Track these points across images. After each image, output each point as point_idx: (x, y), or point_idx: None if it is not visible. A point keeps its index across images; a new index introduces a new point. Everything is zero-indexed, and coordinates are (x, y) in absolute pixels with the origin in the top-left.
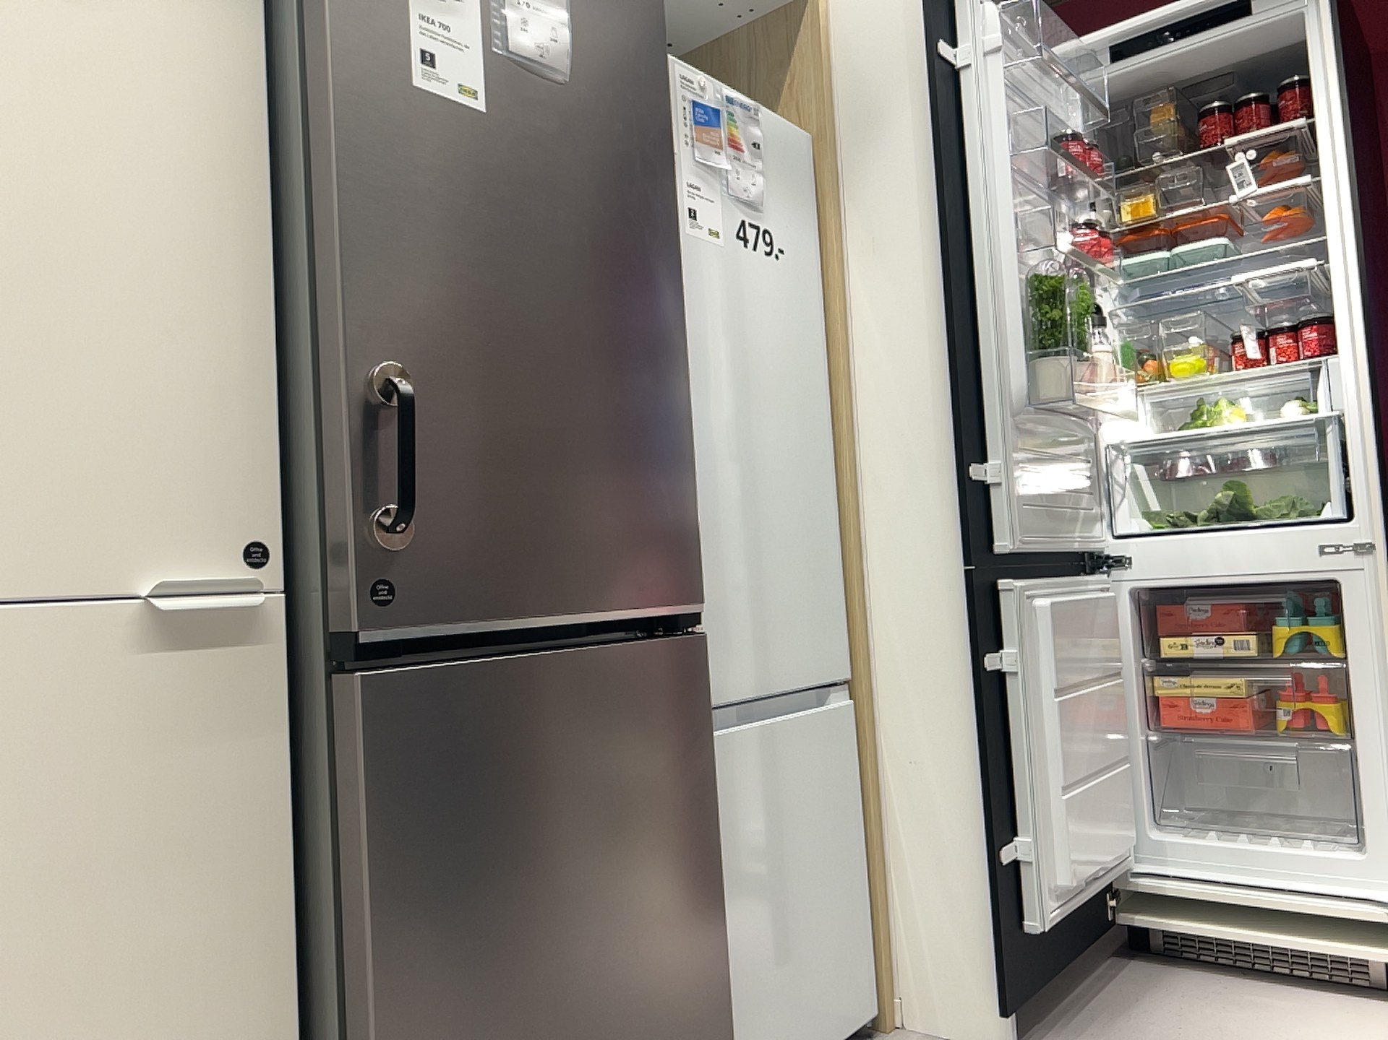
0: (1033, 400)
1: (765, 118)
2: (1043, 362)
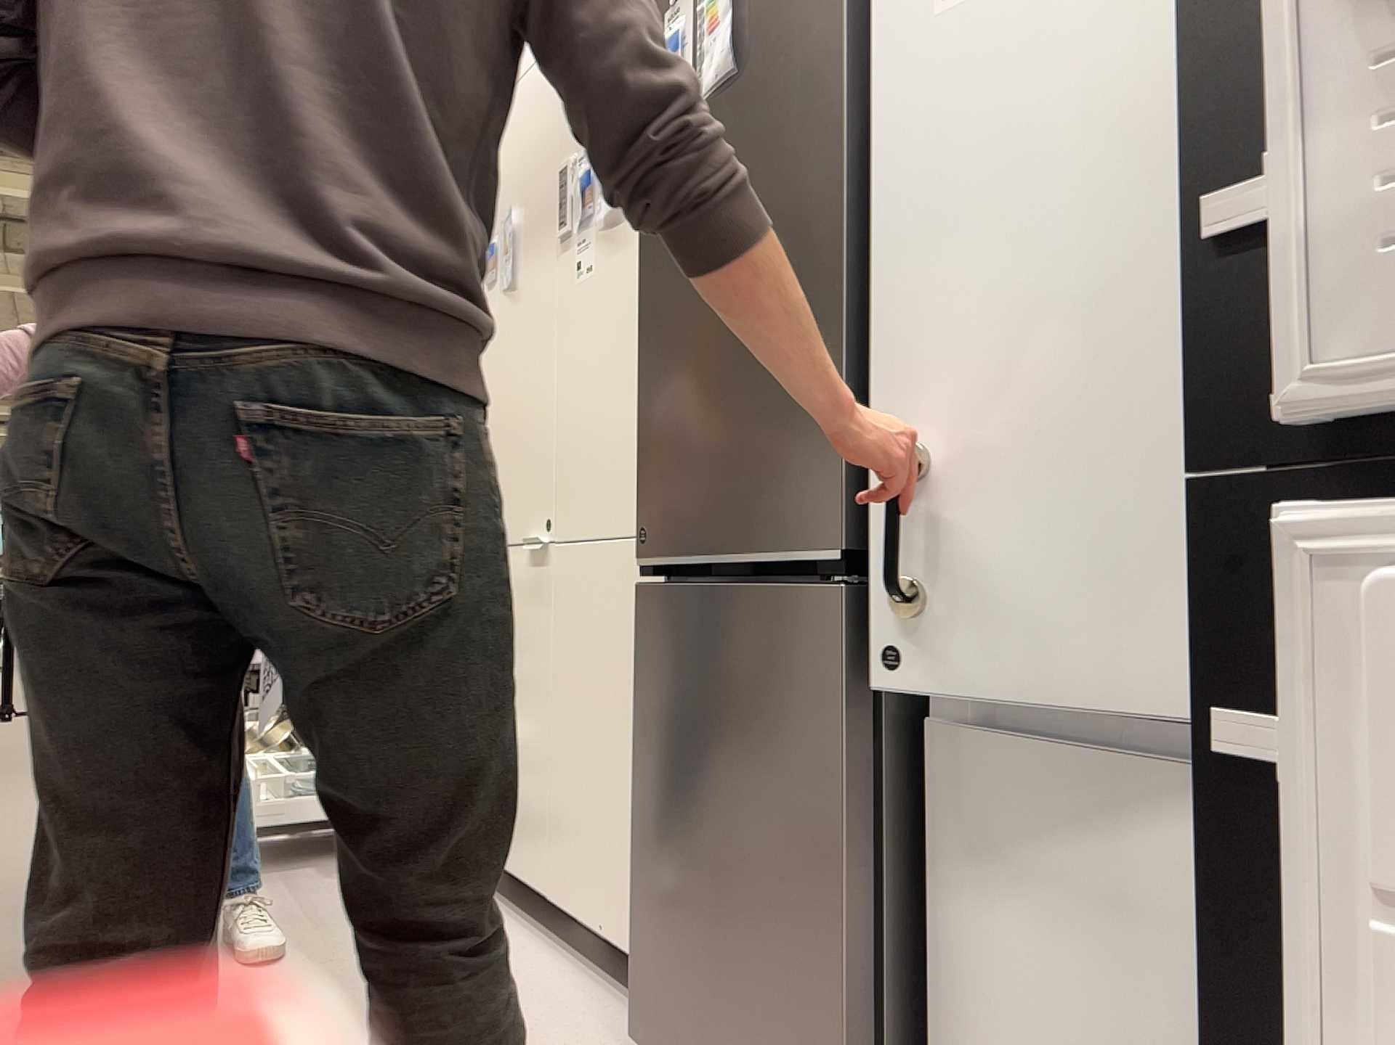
0: None
1: None
2: None
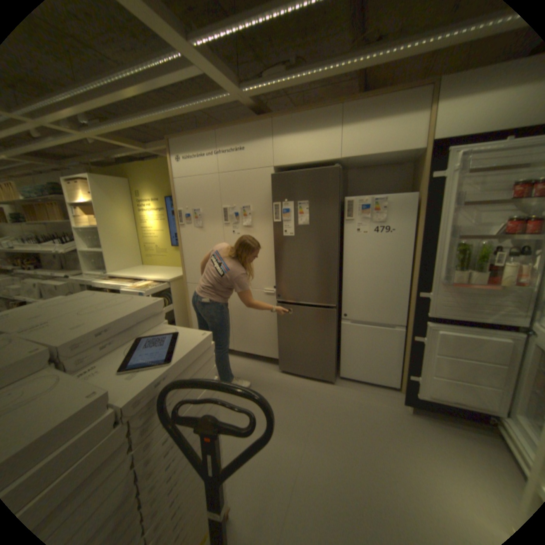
0: (451, 280)
1: (392, 198)
2: (459, 269)
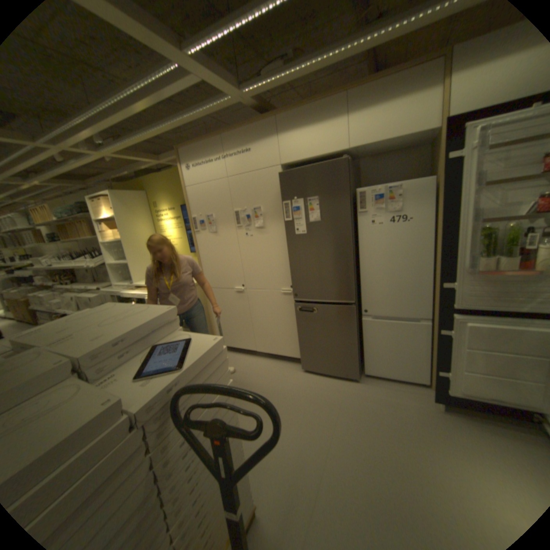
0: (476, 268)
1: (406, 185)
2: (485, 256)
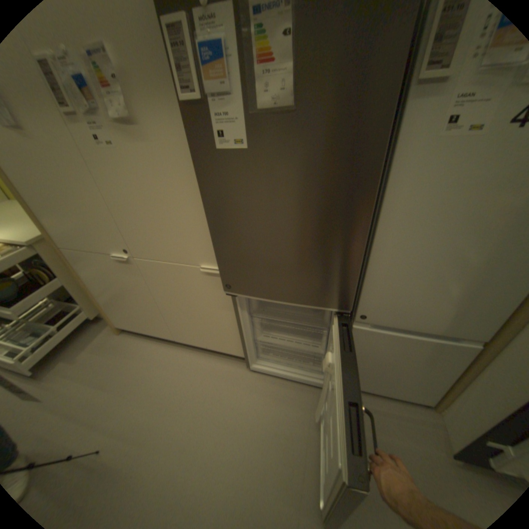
0: None
1: None
2: None
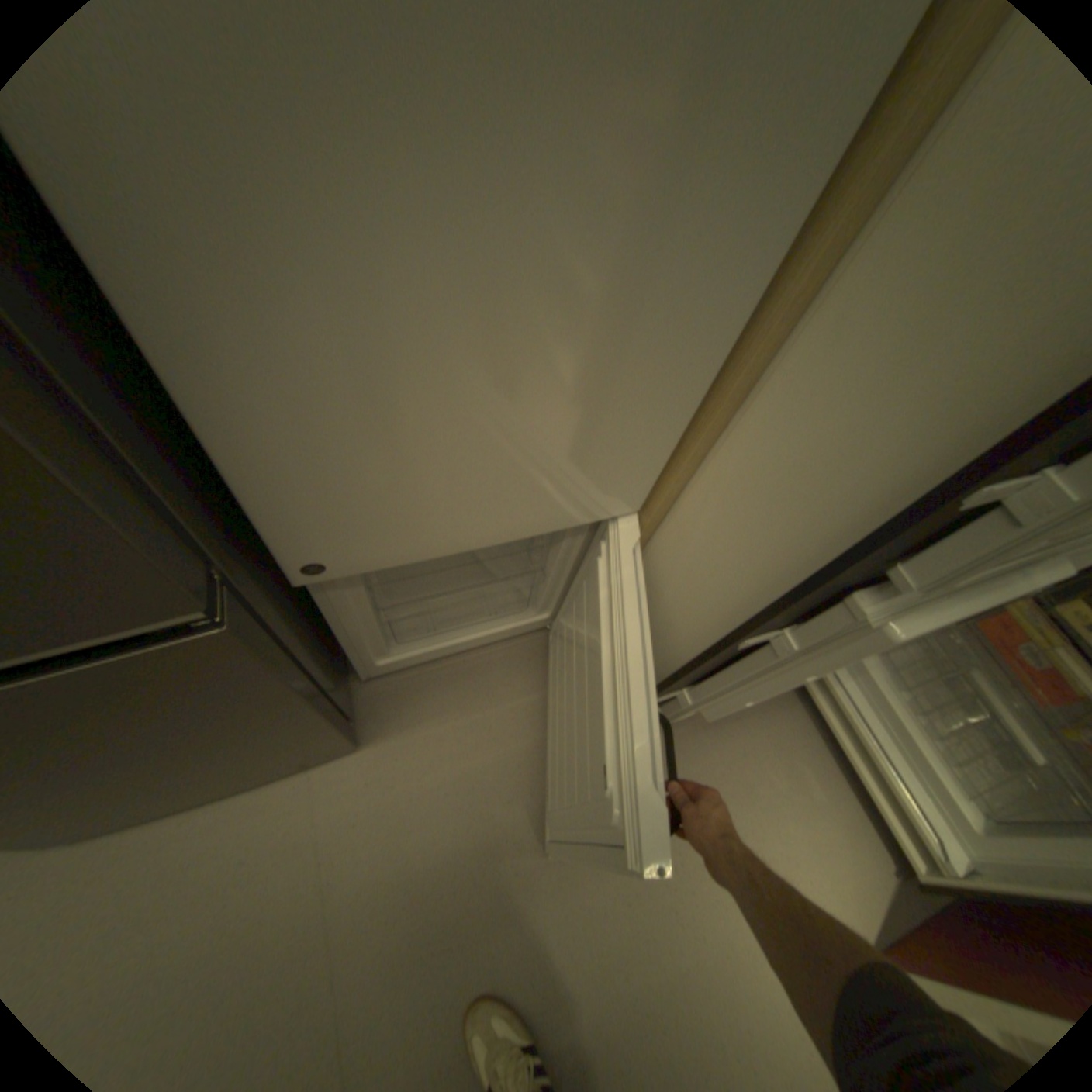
0: None
1: None
2: None
